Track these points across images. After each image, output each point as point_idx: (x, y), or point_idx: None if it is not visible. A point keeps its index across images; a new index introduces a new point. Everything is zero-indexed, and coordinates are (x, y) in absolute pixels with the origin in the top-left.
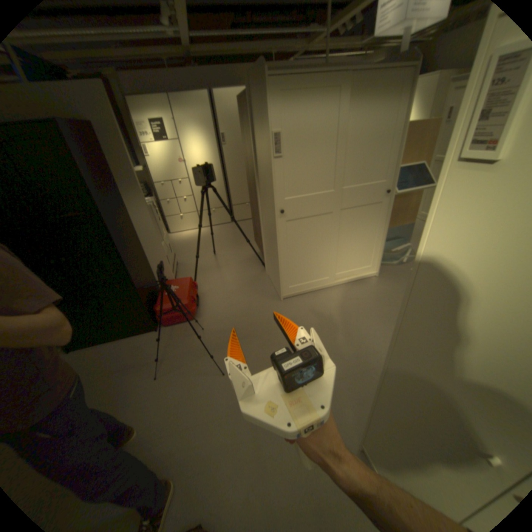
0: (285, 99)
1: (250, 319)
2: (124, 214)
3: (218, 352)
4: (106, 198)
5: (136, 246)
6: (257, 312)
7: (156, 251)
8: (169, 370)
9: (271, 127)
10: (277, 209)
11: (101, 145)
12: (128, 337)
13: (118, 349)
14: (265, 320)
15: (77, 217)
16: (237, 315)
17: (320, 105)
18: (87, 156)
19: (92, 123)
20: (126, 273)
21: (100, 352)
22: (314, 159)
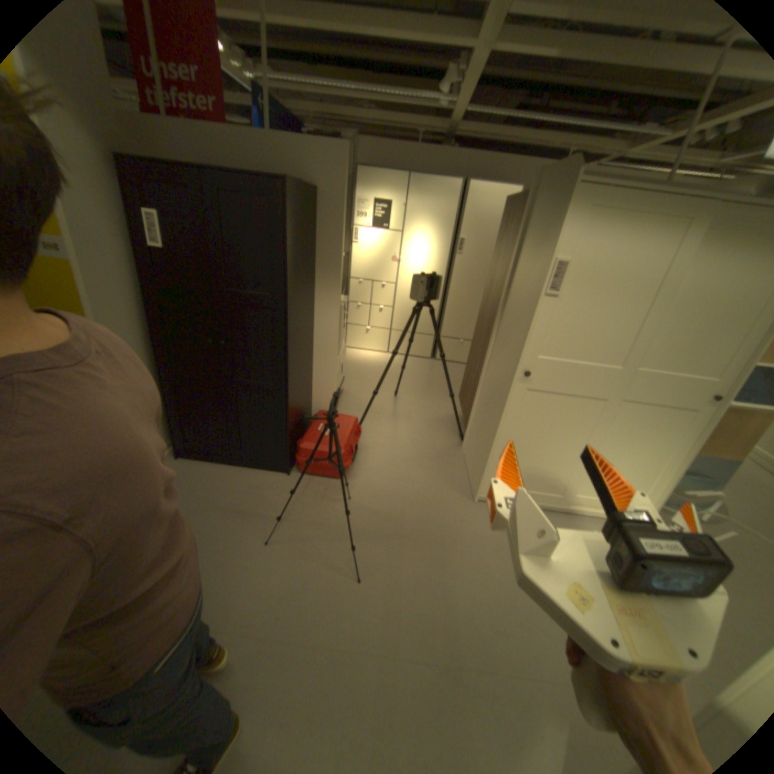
0: (596, 219)
1: (421, 513)
2: (310, 310)
3: (361, 544)
4: (300, 285)
5: (308, 354)
6: (434, 506)
7: (327, 367)
8: (289, 540)
9: (559, 252)
10: (522, 369)
11: (318, 219)
12: (252, 469)
13: (235, 480)
14: (443, 524)
15: (261, 299)
16: (404, 498)
17: (648, 239)
18: (300, 228)
19: (319, 191)
20: (285, 386)
21: (213, 475)
22: (608, 313)
